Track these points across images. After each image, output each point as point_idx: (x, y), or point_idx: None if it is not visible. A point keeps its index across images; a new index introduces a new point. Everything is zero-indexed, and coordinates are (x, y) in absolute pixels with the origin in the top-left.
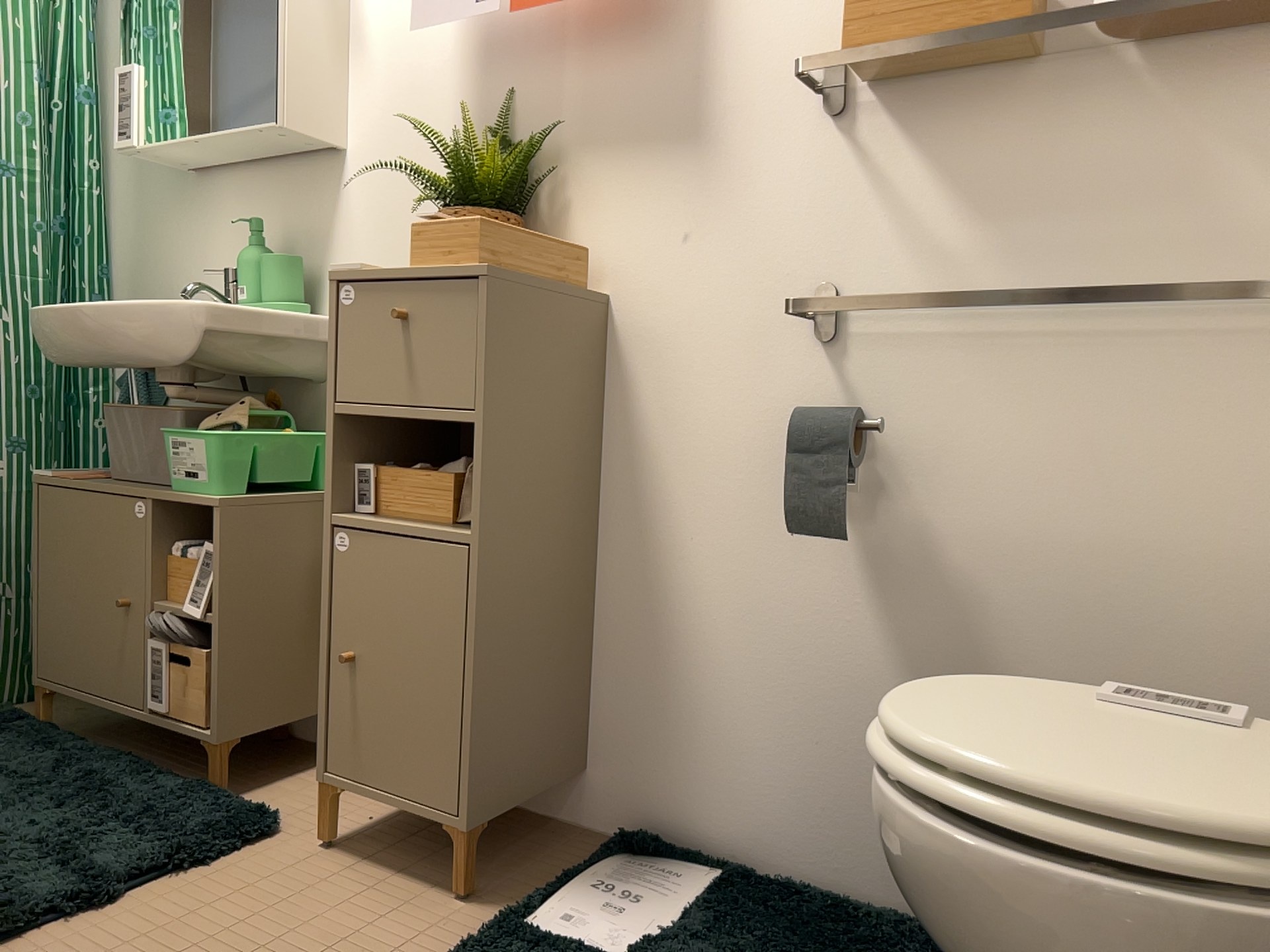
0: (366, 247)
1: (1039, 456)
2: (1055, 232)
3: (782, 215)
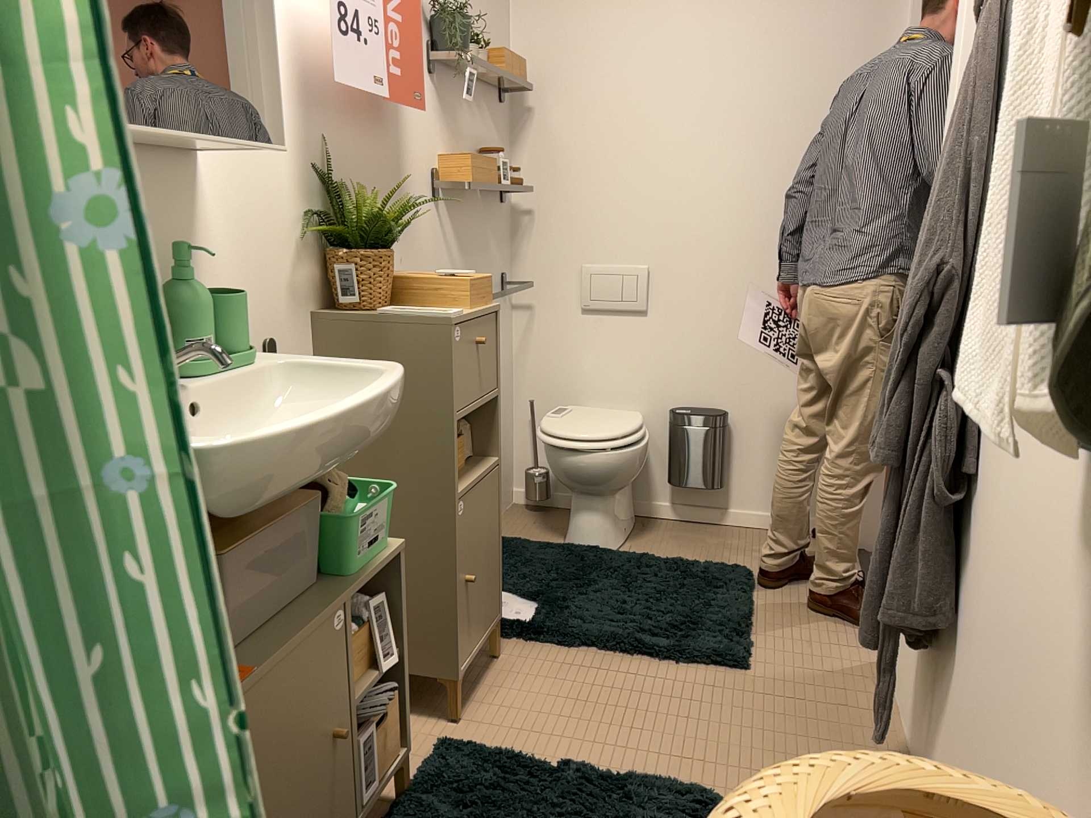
0: (240, 271)
1: None
2: (475, 264)
3: (429, 254)
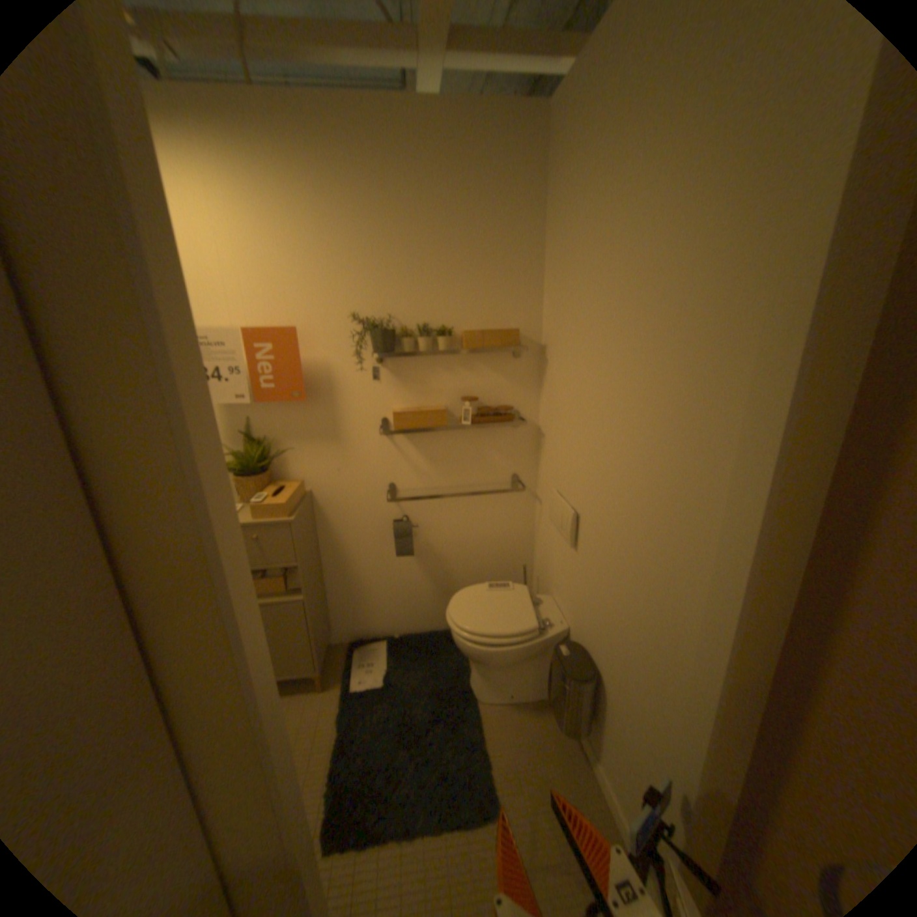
0: None
1: (454, 521)
2: (453, 468)
3: (373, 464)
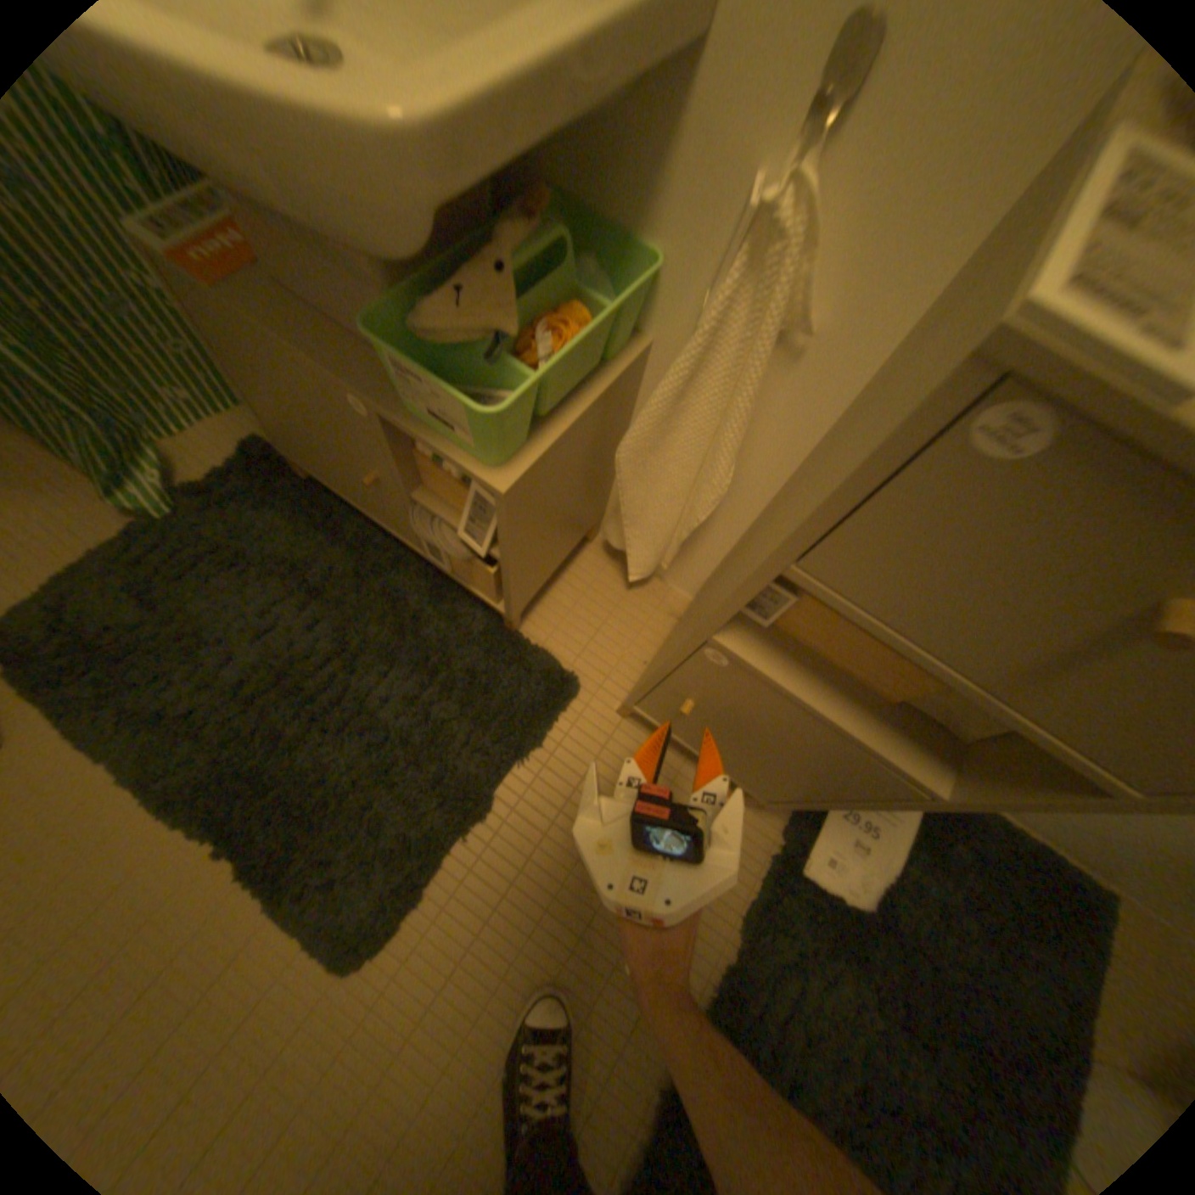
0: None
1: None
2: None
3: None
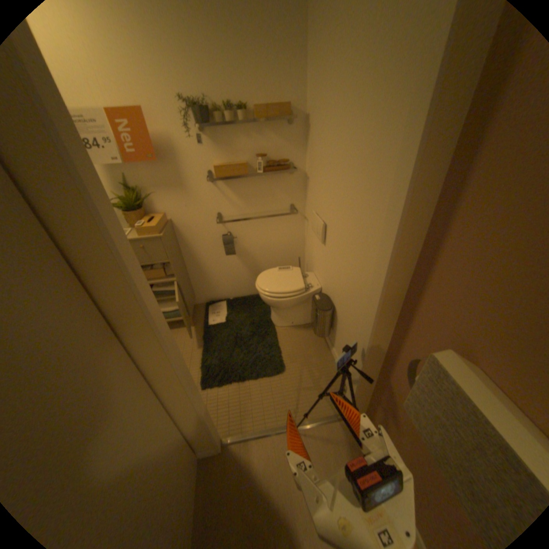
0: None
1: (258, 235)
2: (254, 202)
3: (206, 201)
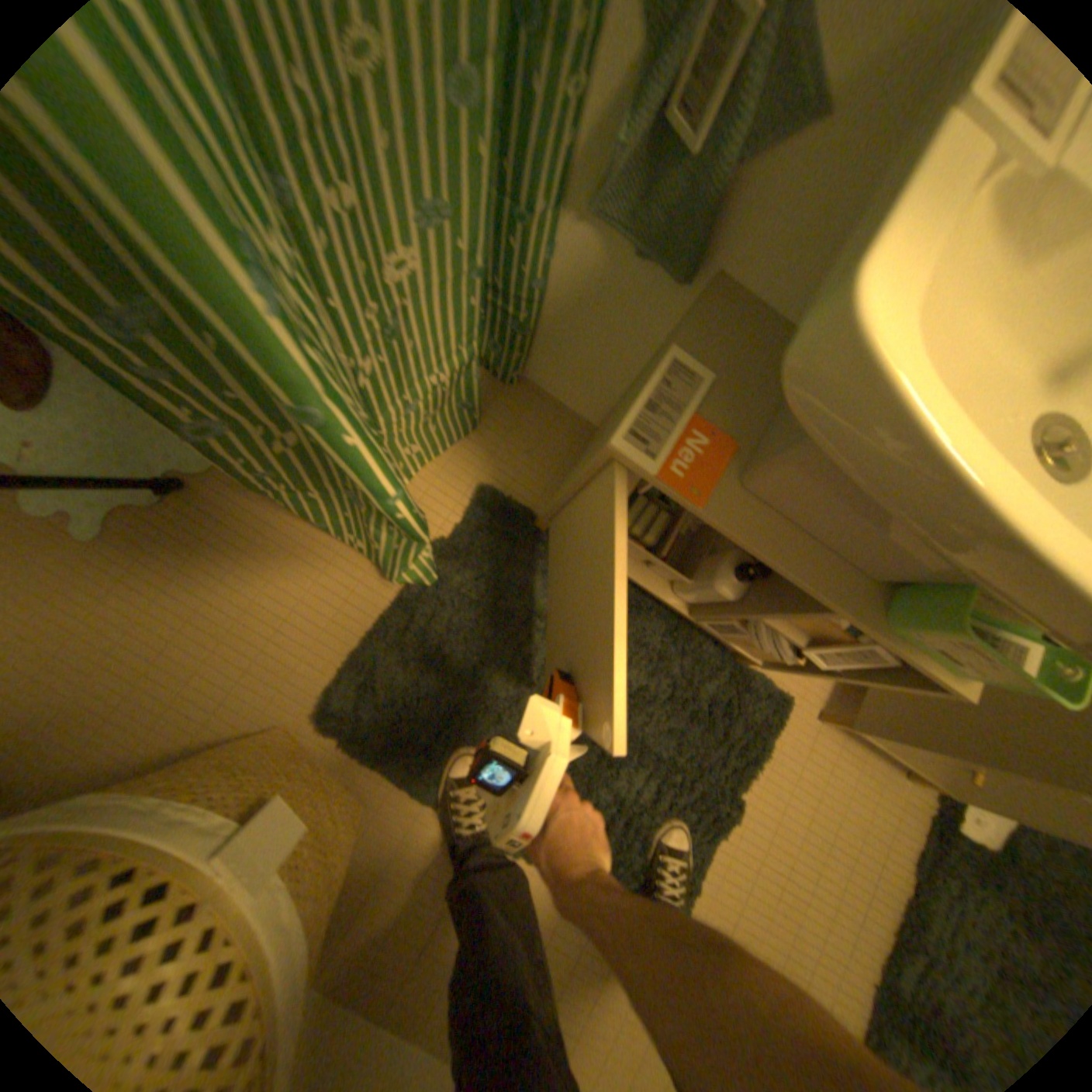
0: None
1: None
2: None
3: None
